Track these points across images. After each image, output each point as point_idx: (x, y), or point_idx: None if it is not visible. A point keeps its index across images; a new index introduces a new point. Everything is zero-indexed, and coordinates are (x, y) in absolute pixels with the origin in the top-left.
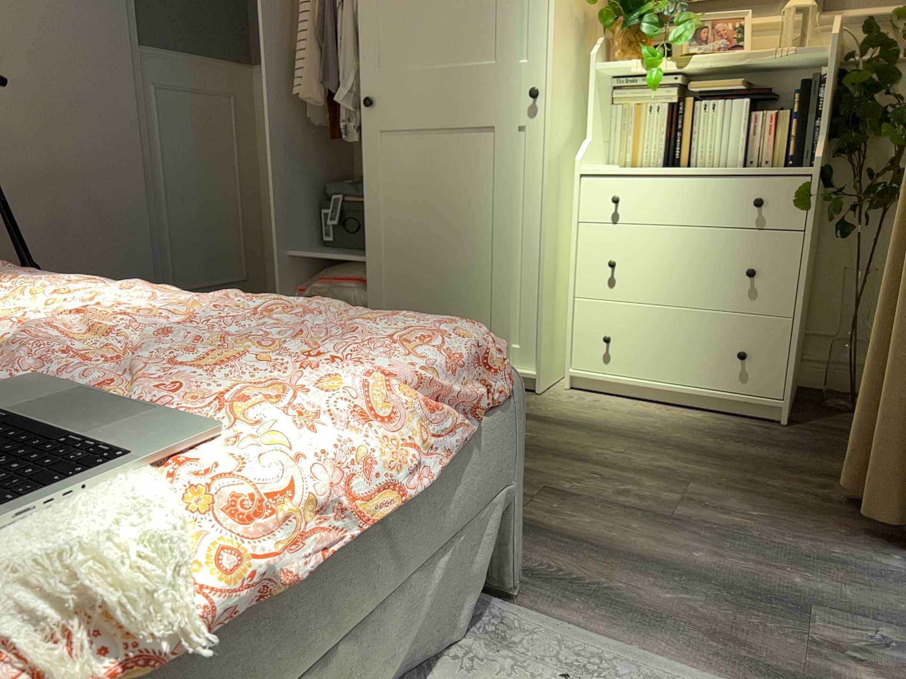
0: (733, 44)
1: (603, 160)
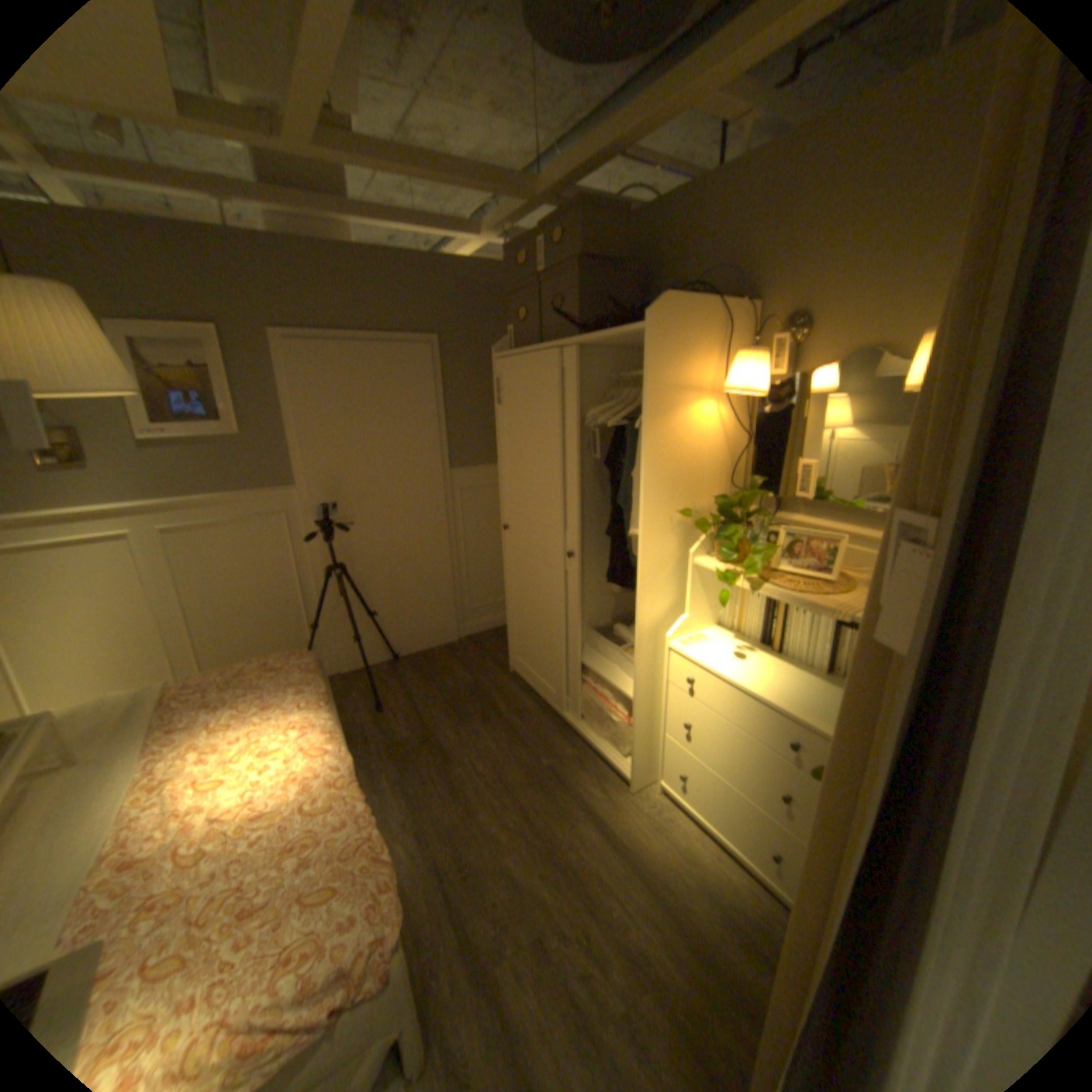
0: (822, 565)
1: (710, 621)
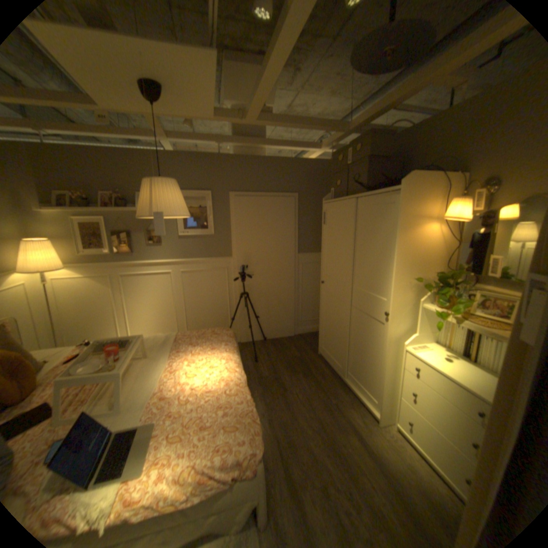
0: (504, 315)
1: (432, 340)
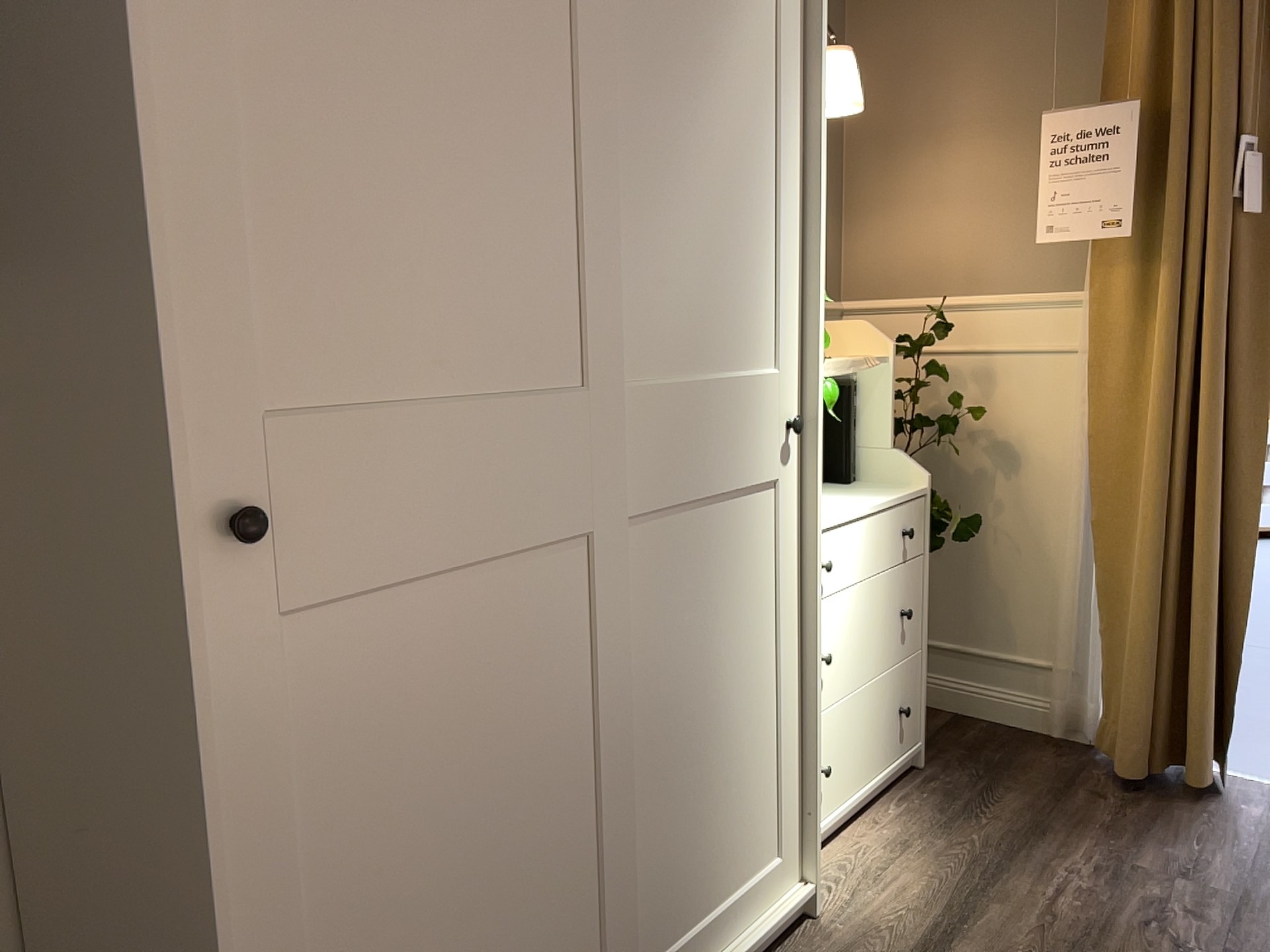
0: None
1: None
